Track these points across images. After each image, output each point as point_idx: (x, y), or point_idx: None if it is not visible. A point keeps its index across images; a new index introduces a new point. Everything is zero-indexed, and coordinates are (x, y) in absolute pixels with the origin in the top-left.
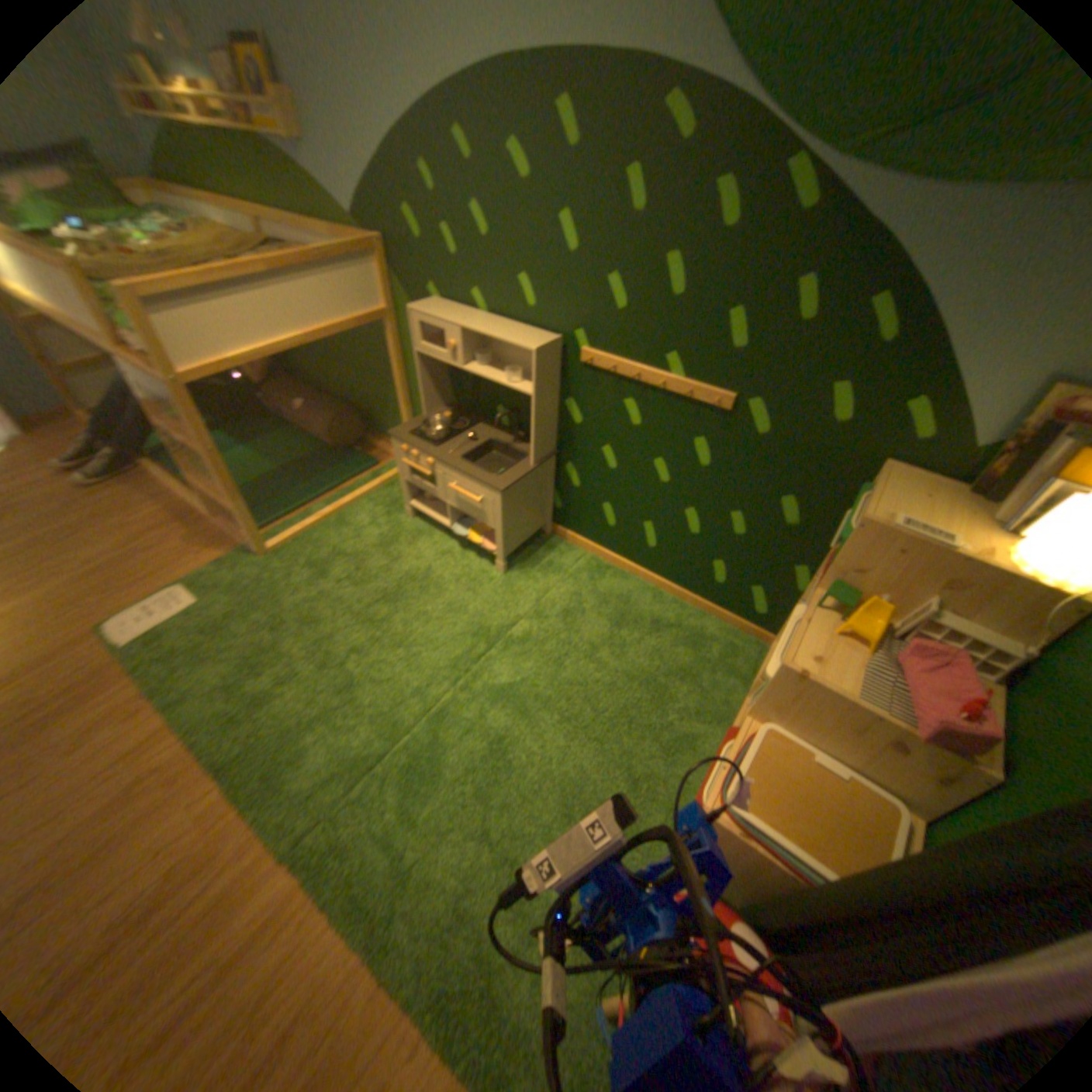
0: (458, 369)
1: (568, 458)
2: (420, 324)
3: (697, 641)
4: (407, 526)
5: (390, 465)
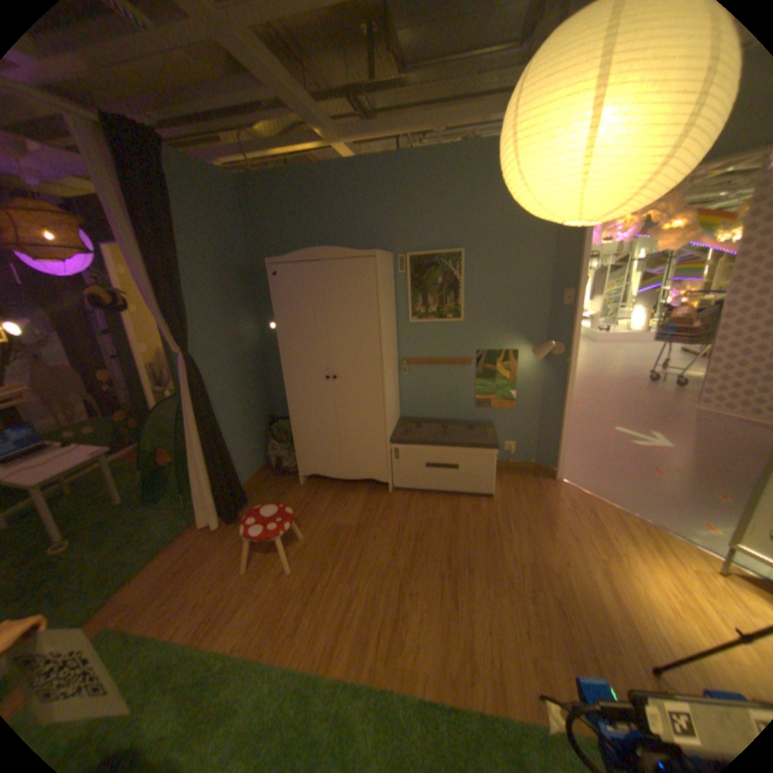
0: None
1: None
2: None
3: None
4: None
5: None
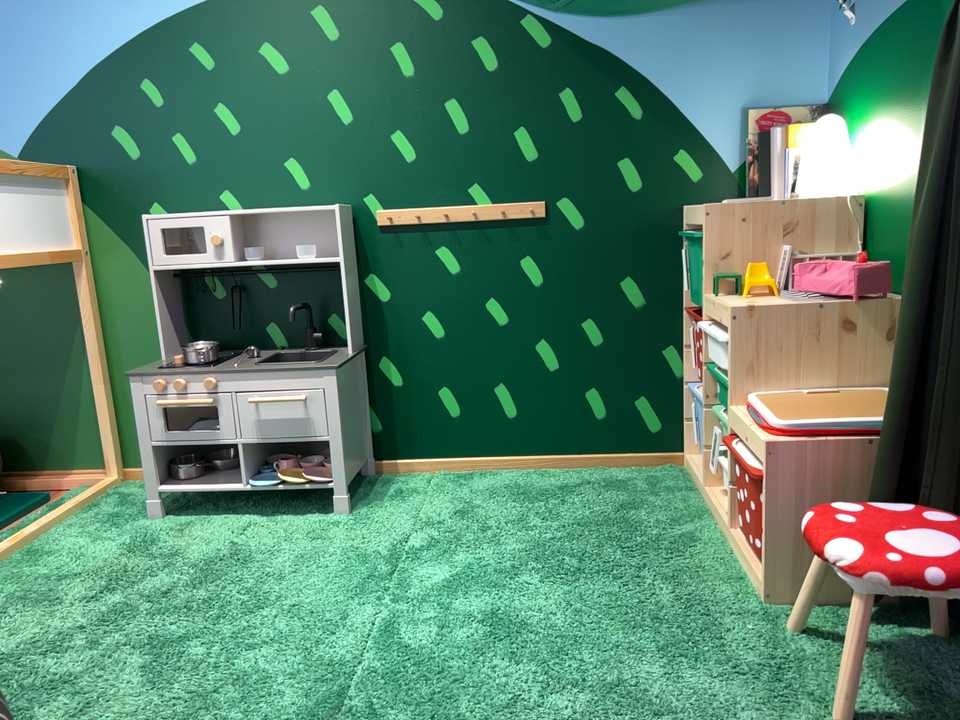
0: (203, 291)
1: (380, 347)
2: (160, 230)
3: (616, 484)
4: (155, 526)
5: (70, 493)
